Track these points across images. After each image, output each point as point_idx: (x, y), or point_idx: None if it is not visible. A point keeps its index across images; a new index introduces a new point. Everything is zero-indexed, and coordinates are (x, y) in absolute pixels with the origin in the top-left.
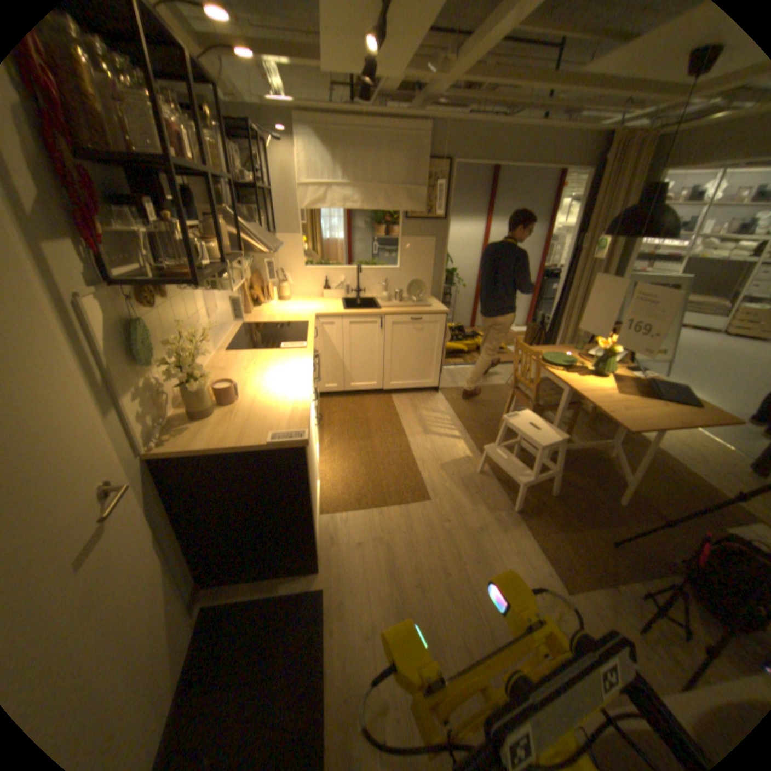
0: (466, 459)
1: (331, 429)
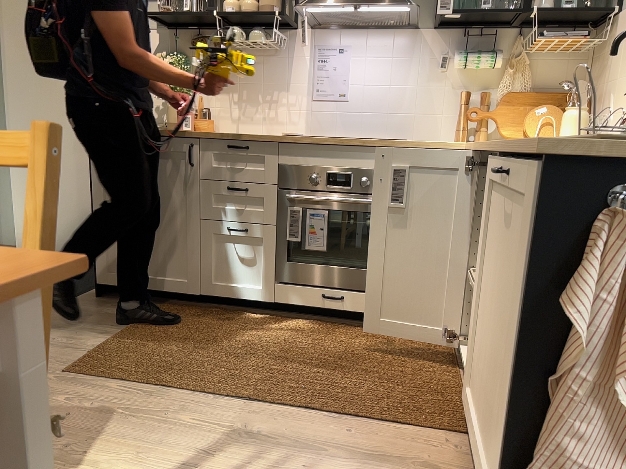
0: (73, 465)
1: (330, 333)
